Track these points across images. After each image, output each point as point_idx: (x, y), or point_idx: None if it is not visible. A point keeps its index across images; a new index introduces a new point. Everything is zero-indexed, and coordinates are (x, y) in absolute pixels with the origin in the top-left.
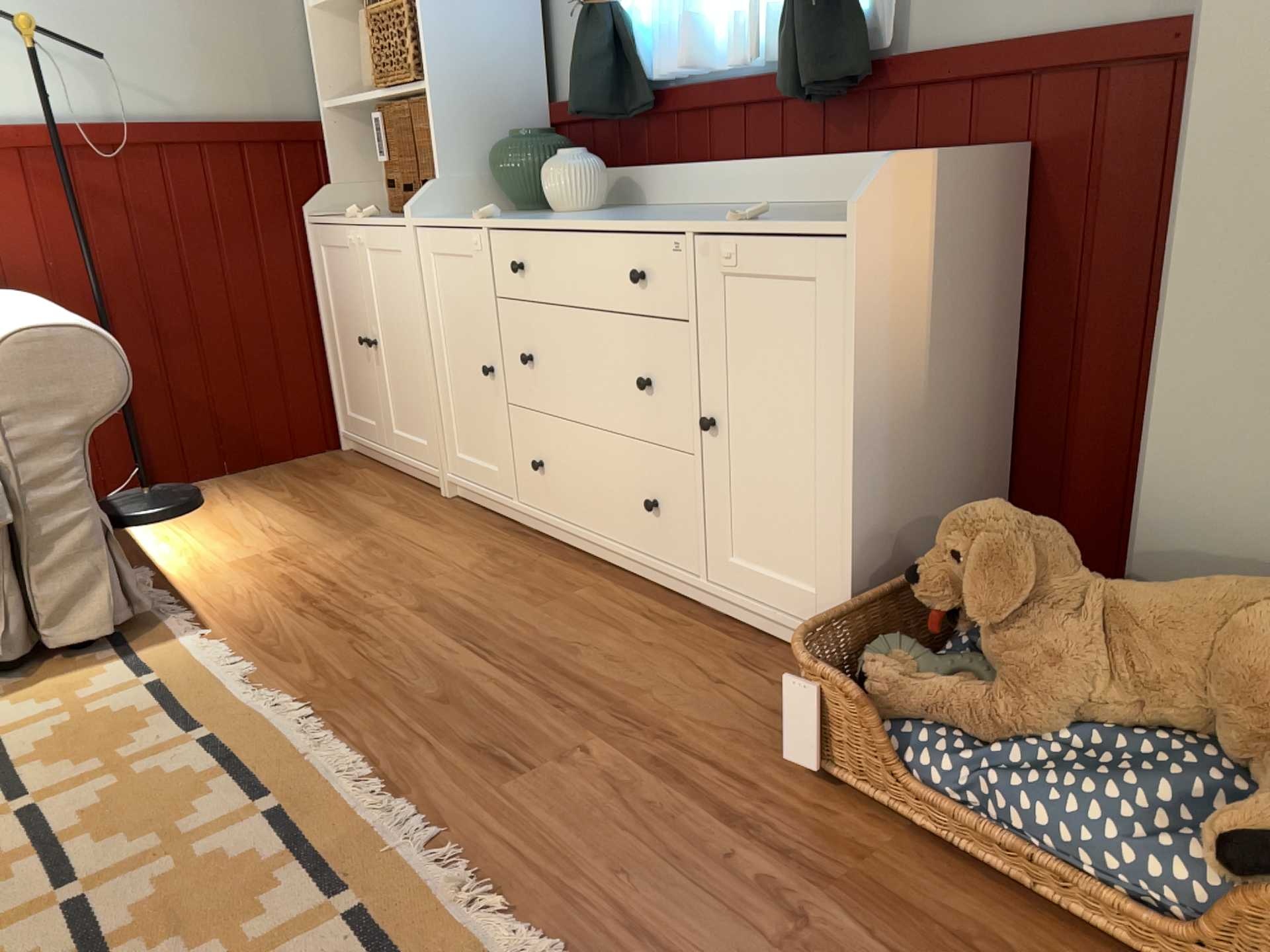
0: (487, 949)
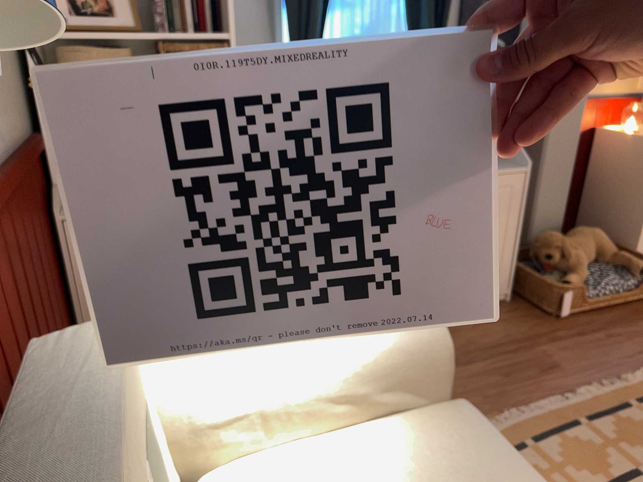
0: None
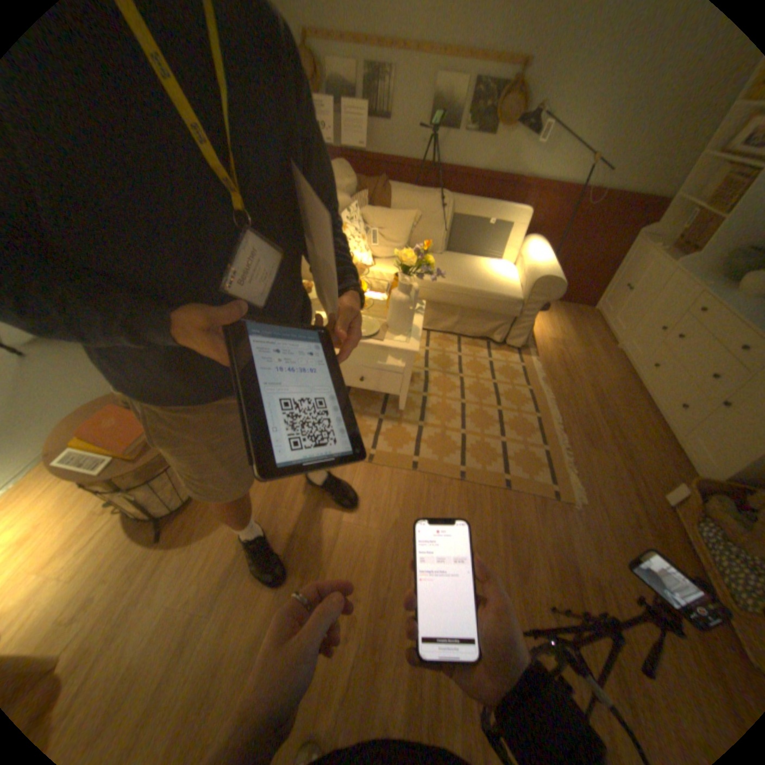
0: (569, 479)
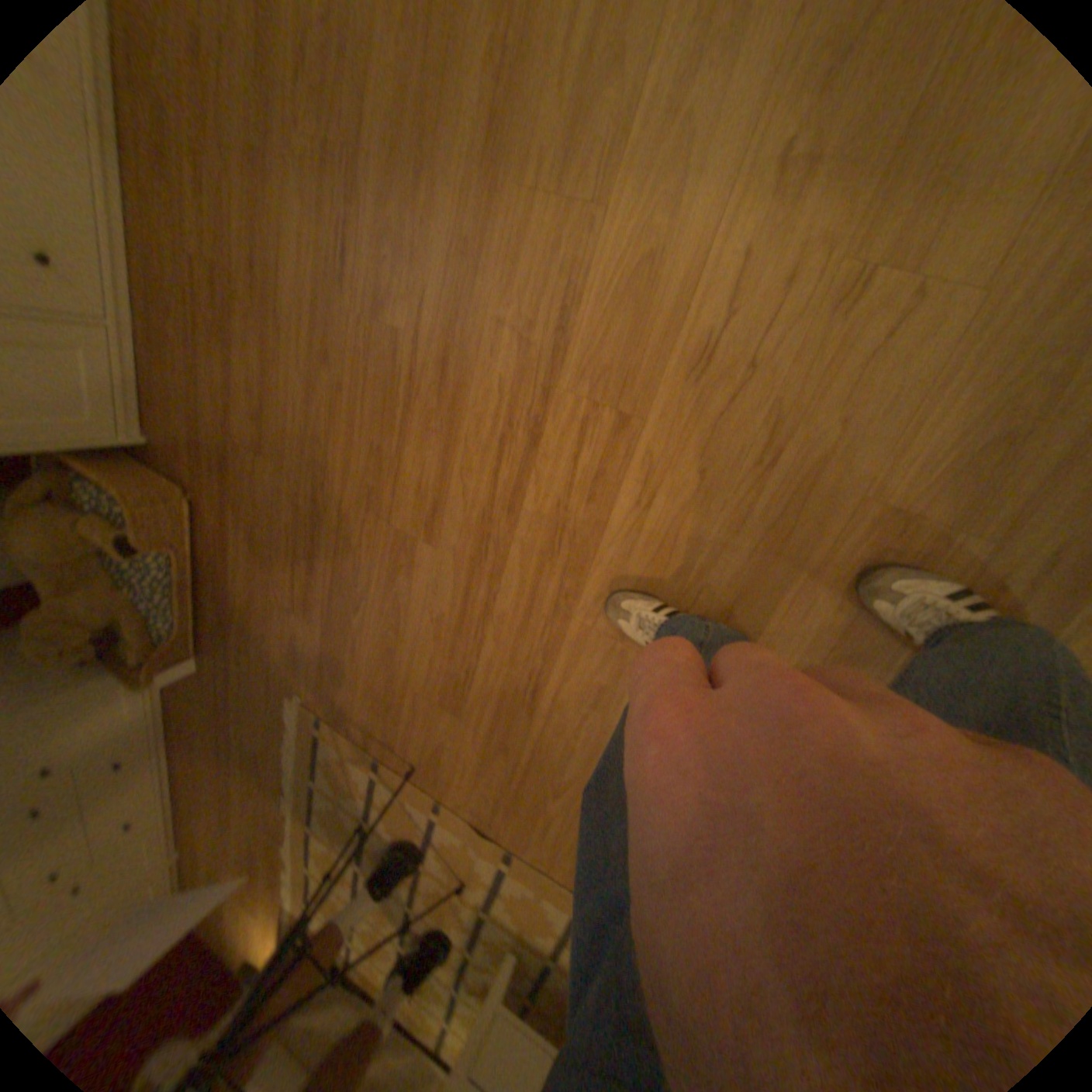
0: (288, 736)
